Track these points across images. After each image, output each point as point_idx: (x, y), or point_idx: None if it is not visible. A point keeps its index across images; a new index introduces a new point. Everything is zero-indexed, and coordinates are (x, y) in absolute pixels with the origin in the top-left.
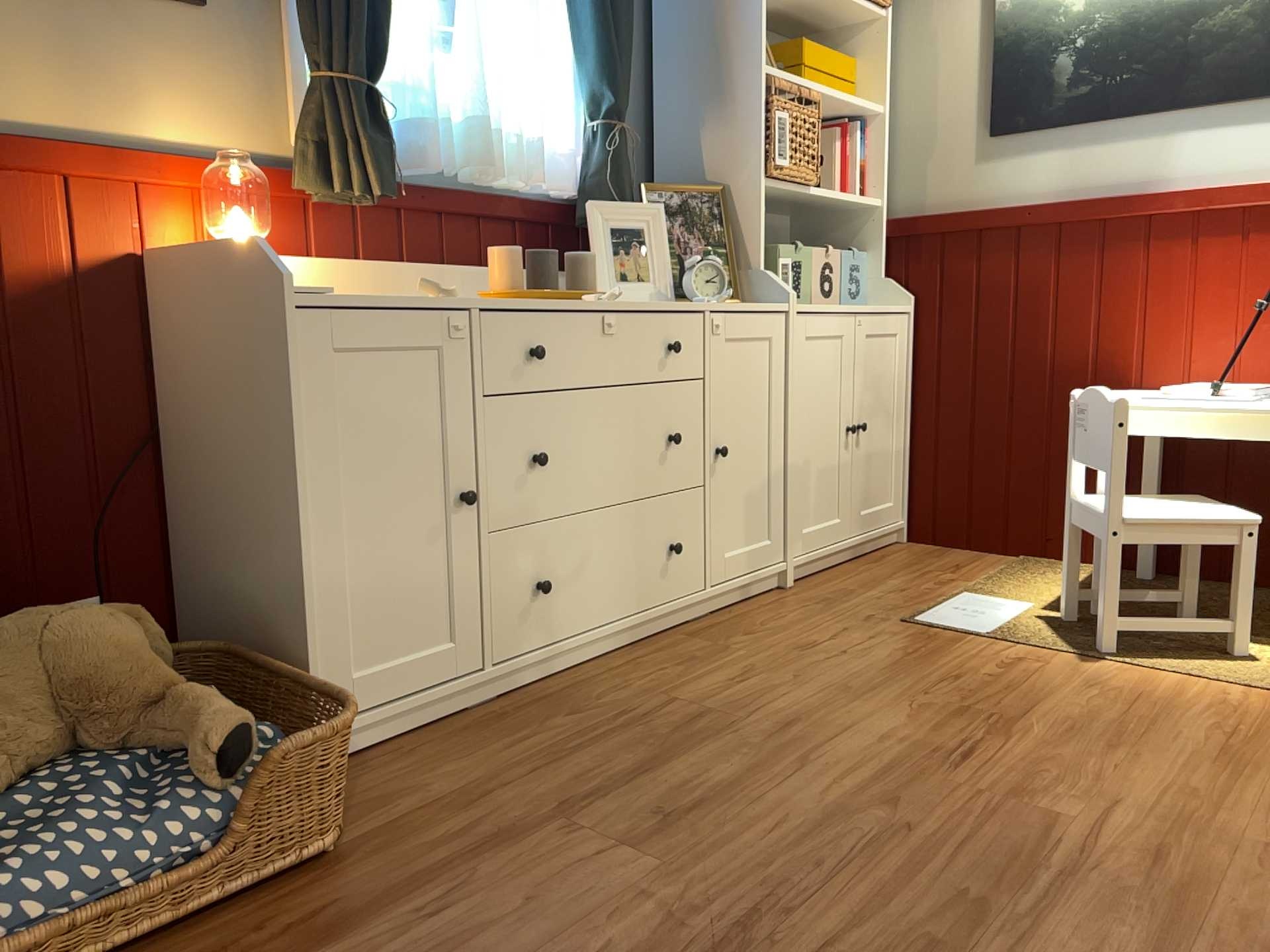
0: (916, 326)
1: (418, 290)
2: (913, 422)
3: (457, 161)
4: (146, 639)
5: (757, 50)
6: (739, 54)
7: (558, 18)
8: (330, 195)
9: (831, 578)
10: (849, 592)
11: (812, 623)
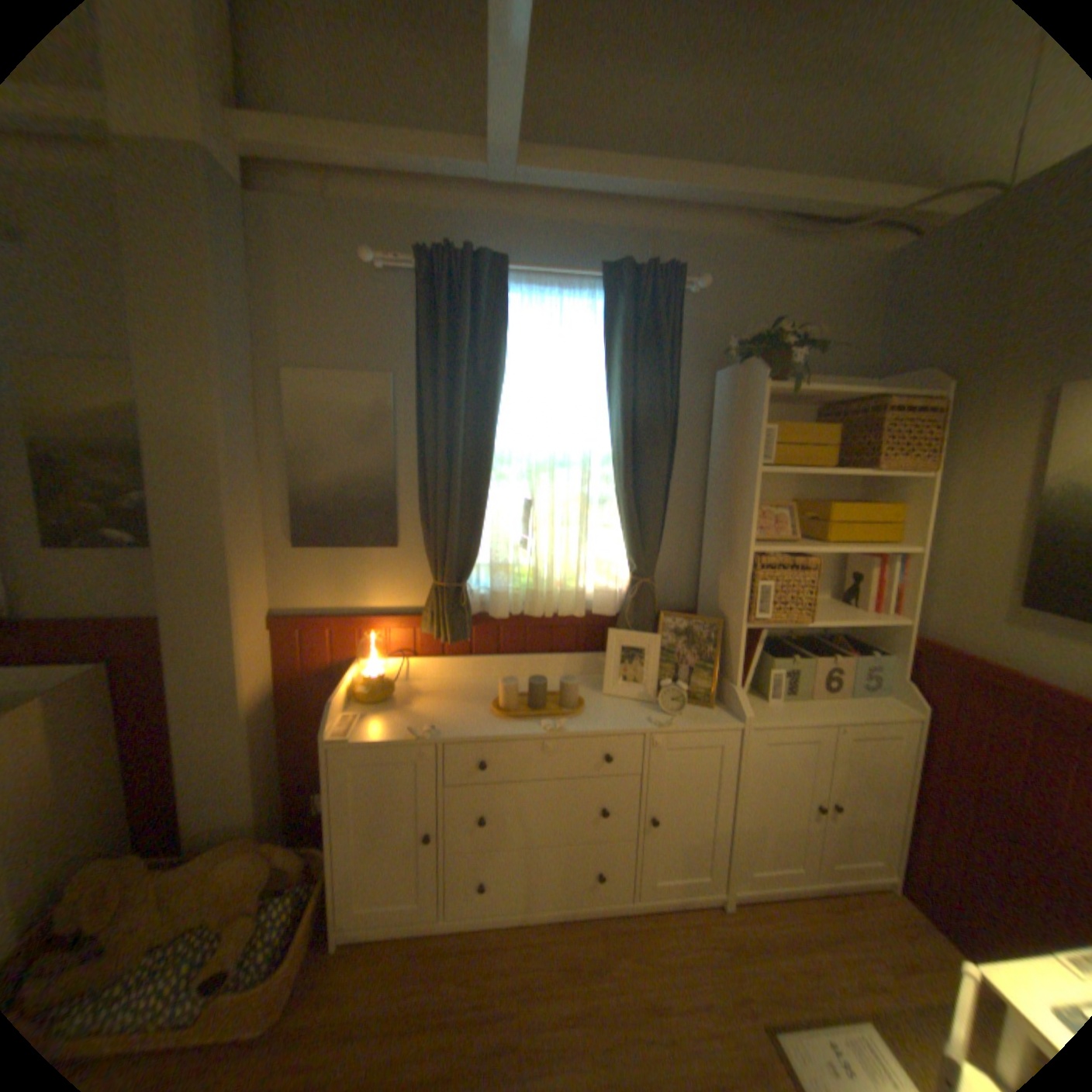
0: (933, 733)
1: (412, 730)
2: (920, 808)
3: (526, 605)
4: (260, 876)
5: (749, 537)
6: (740, 535)
7: (611, 513)
8: (437, 636)
9: (777, 919)
10: (769, 950)
11: (695, 980)
